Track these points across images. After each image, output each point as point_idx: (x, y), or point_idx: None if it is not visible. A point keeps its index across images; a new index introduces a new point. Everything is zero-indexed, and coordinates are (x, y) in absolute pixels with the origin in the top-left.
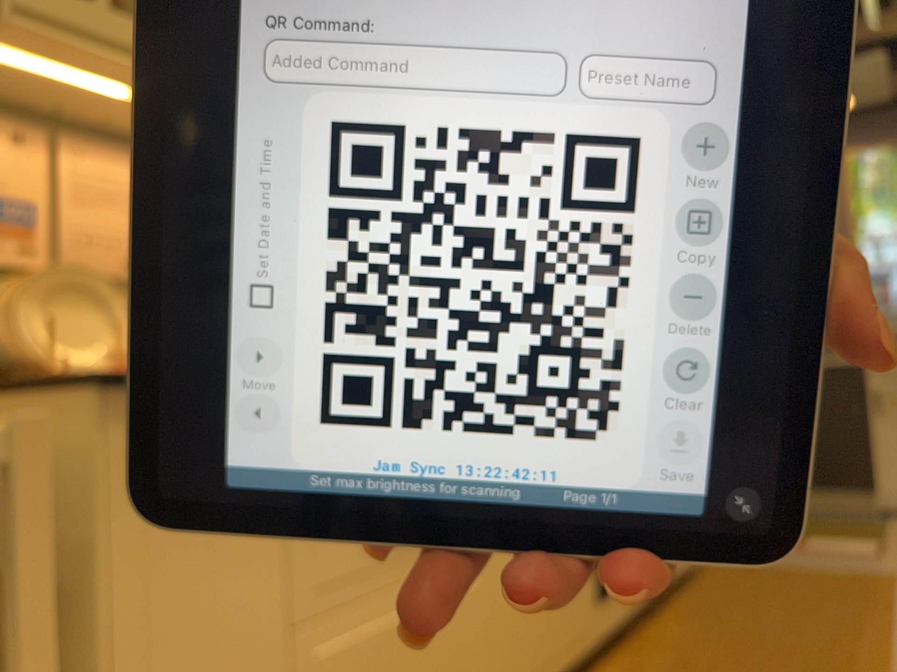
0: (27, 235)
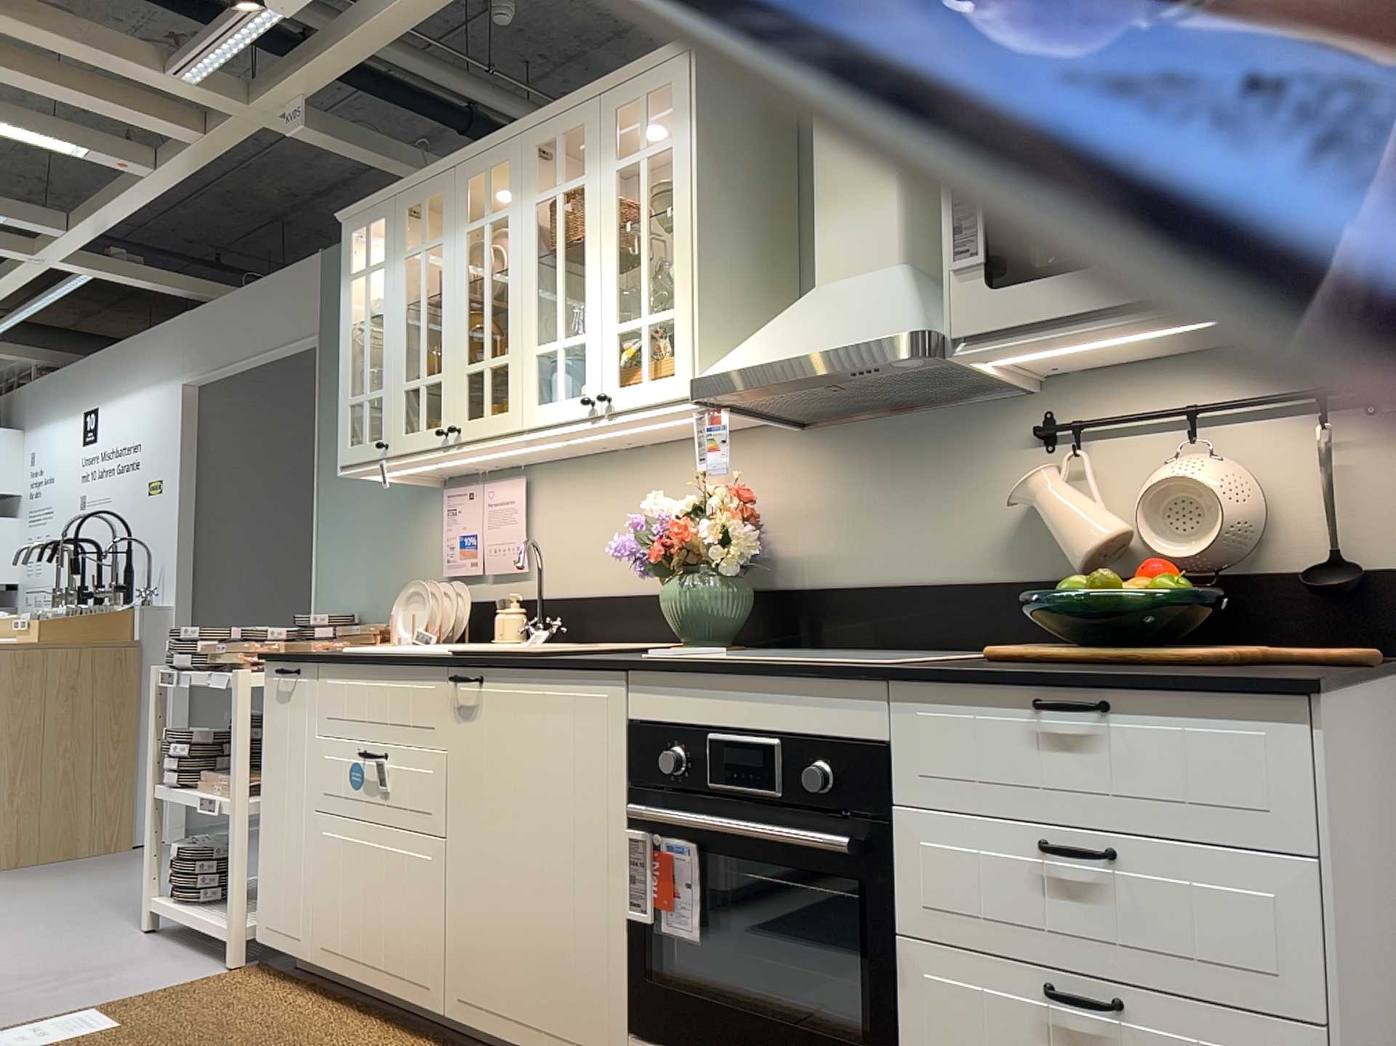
0: (474, 554)
